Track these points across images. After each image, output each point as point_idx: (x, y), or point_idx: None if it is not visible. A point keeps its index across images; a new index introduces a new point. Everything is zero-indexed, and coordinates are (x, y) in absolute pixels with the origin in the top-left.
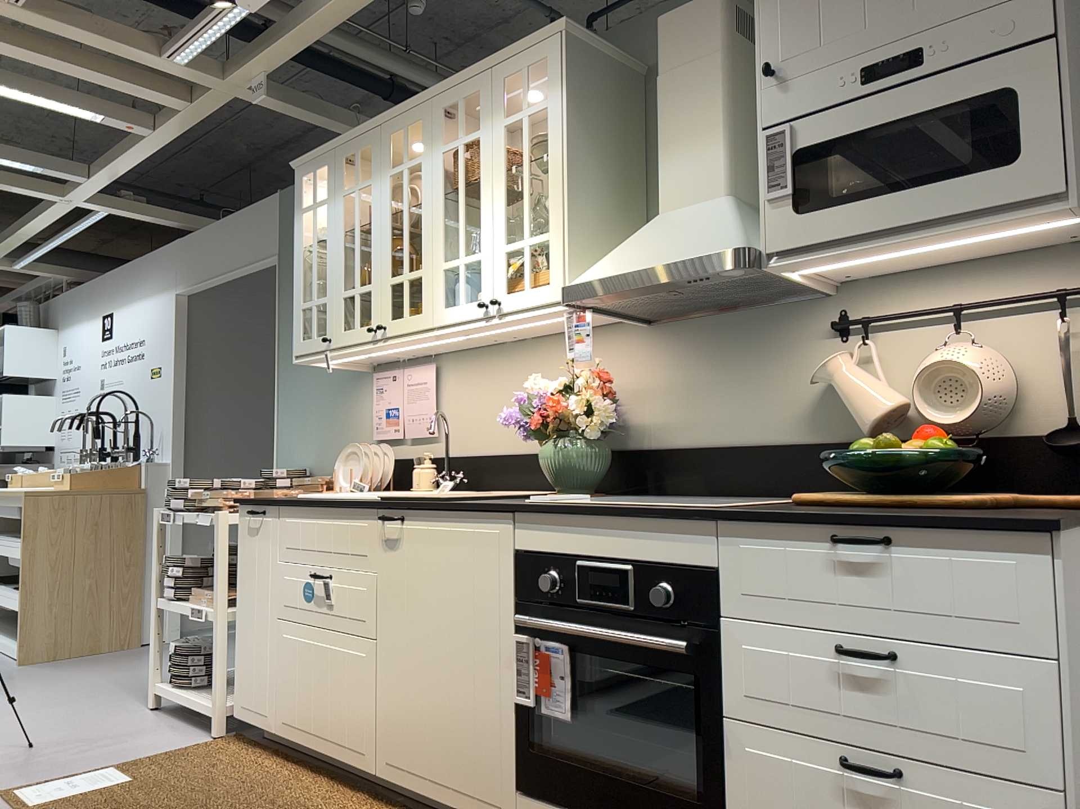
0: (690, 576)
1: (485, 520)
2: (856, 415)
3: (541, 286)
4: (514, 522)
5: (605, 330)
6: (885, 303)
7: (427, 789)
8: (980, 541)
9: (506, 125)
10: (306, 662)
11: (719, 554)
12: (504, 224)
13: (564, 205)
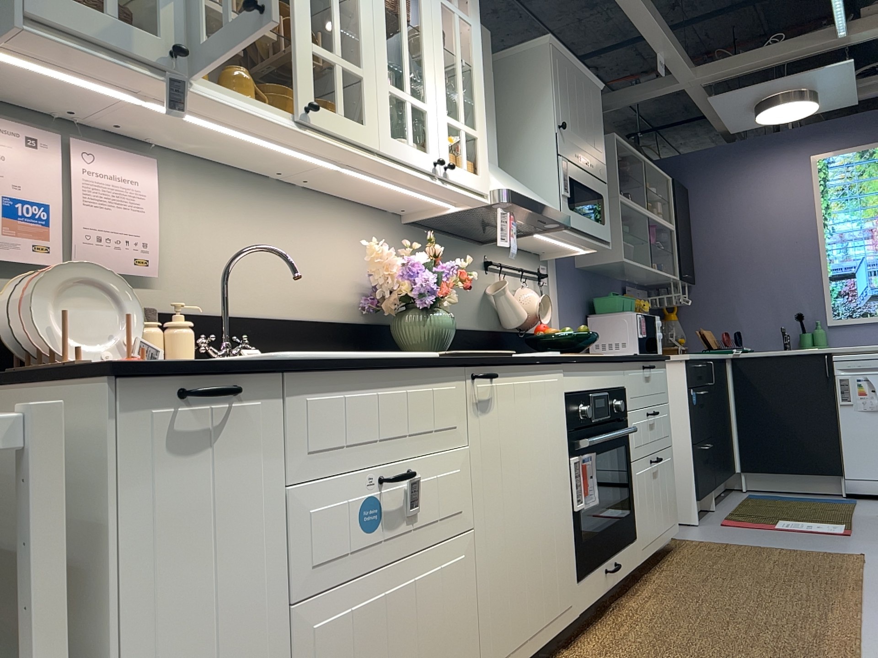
0: (621, 393)
1: (551, 371)
2: (512, 316)
3: (475, 174)
4: (563, 370)
5: (374, 214)
6: (499, 258)
7: (528, 649)
8: (661, 365)
9: (443, 3)
10: (371, 638)
11: (626, 379)
12: (446, 97)
13: (485, 119)
